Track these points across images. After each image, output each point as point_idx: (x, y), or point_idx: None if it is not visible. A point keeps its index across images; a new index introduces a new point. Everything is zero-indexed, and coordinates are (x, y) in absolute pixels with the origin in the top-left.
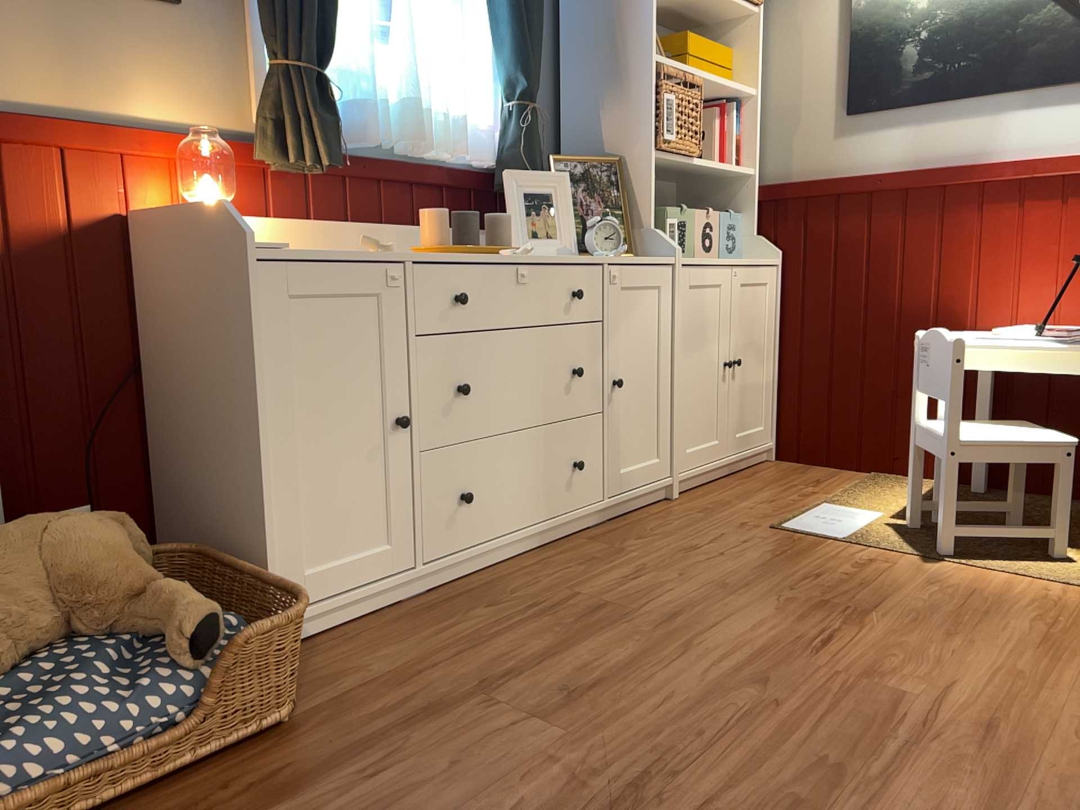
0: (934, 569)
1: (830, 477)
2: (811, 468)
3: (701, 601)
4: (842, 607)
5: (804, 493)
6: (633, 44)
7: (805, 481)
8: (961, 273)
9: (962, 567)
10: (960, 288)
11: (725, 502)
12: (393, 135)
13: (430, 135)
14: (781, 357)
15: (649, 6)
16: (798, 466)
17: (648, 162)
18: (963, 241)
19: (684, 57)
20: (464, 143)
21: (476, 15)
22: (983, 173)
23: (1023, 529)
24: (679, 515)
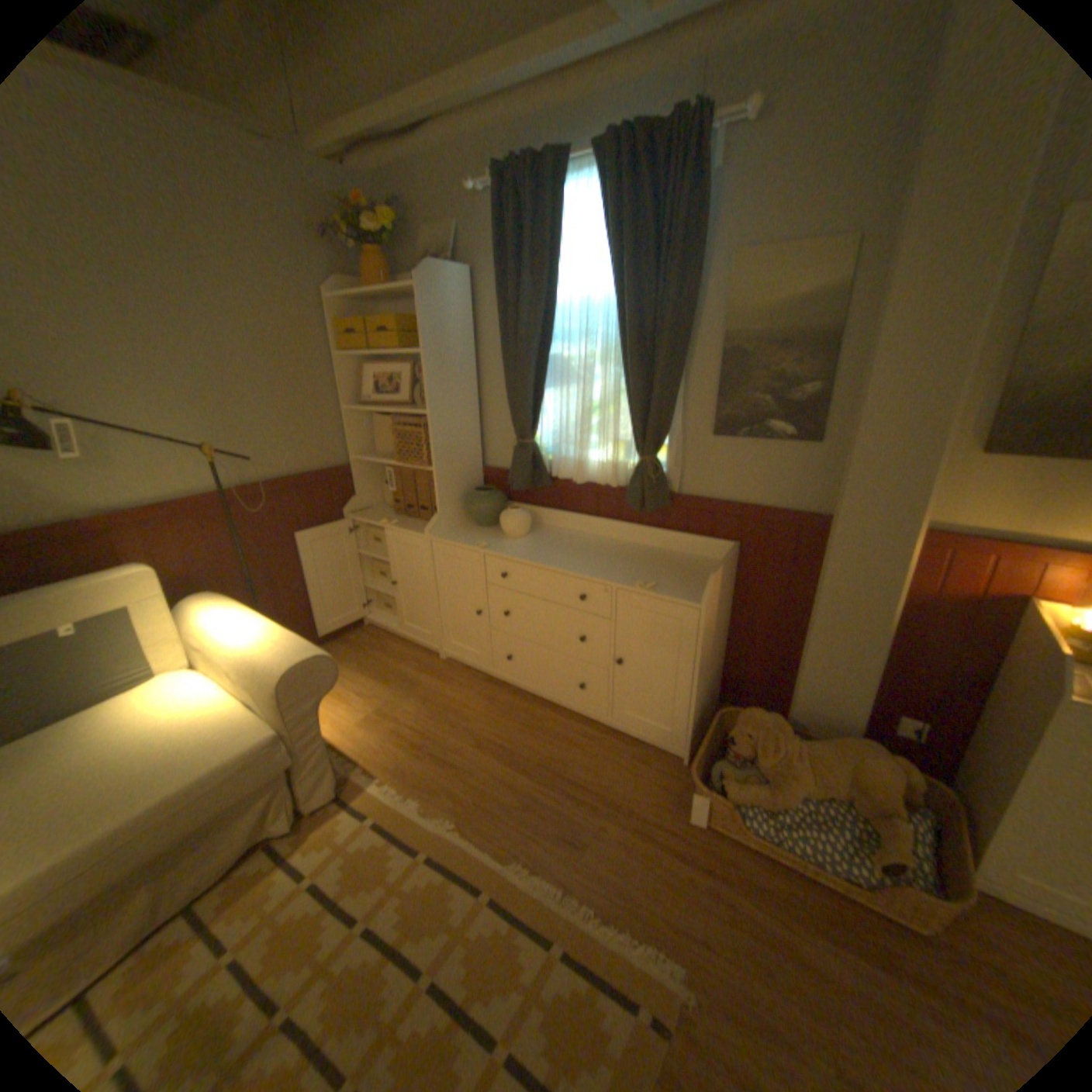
0: None
1: None
2: None
3: None
4: None
5: None
6: None
7: None
8: None
9: None
10: None
11: None
12: None
13: None
14: None
15: None
16: None
17: None
18: None
19: None
20: None
21: None
22: None
23: None
24: None
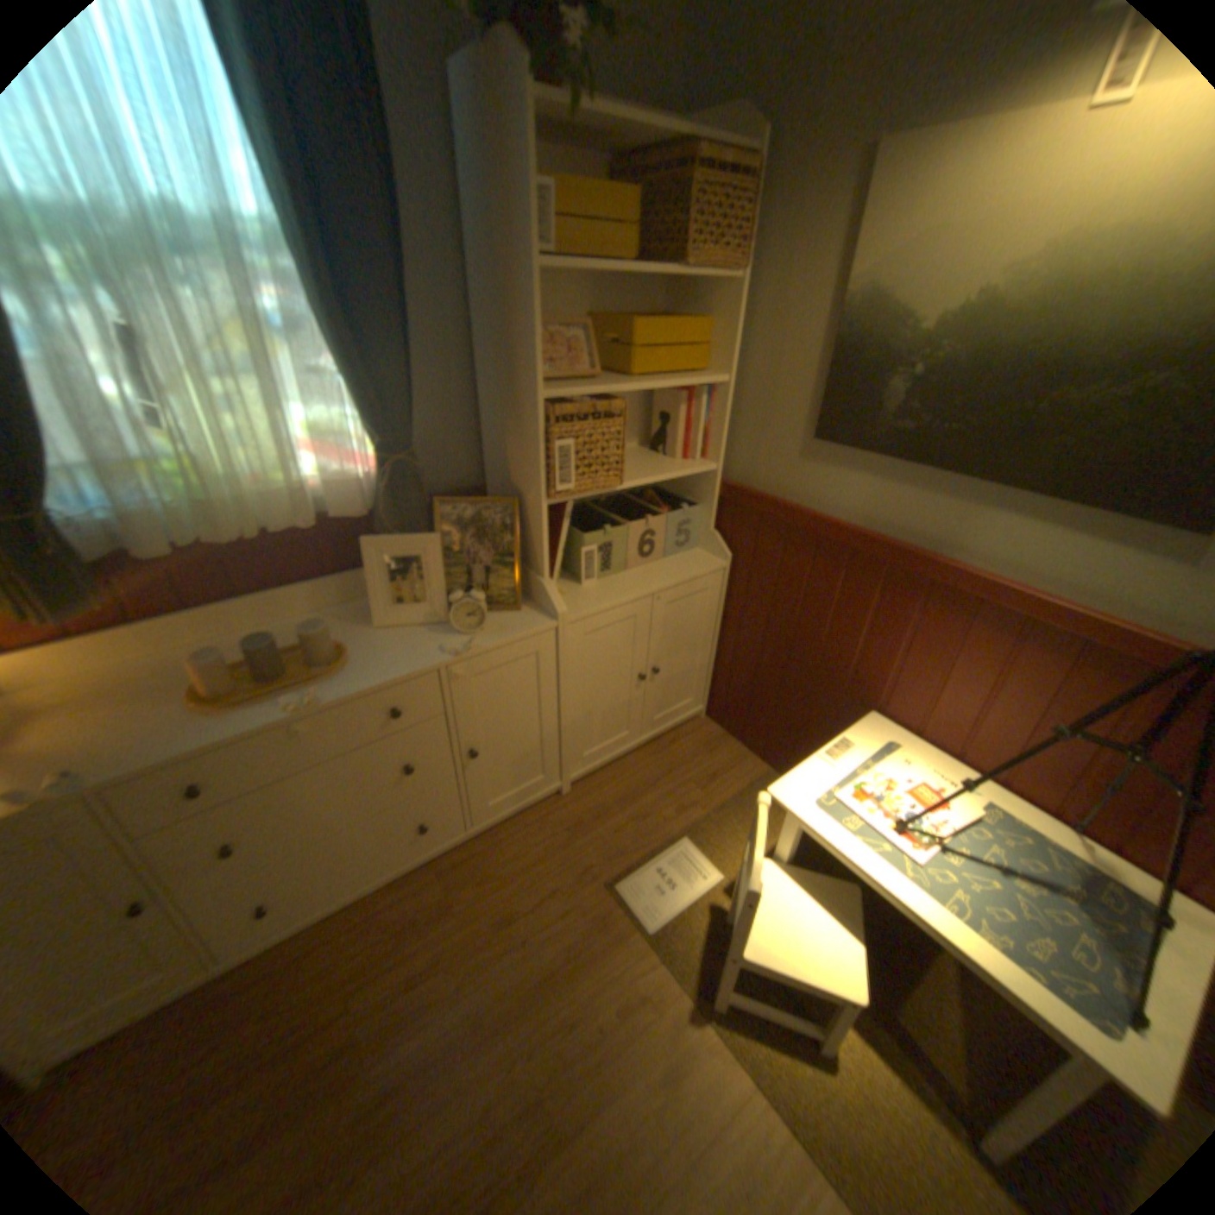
0: (688, 1047)
1: (729, 772)
2: (726, 745)
3: (432, 1064)
4: (544, 1124)
5: (684, 805)
6: (524, 374)
7: (702, 776)
8: (888, 659)
9: (718, 1050)
10: (883, 673)
11: (603, 813)
12: (207, 525)
13: (273, 502)
14: (720, 646)
15: (534, 330)
16: (717, 738)
17: (541, 514)
18: (899, 630)
19: (631, 349)
20: (332, 492)
21: (317, 347)
22: (941, 574)
23: (796, 1029)
24: (547, 834)
